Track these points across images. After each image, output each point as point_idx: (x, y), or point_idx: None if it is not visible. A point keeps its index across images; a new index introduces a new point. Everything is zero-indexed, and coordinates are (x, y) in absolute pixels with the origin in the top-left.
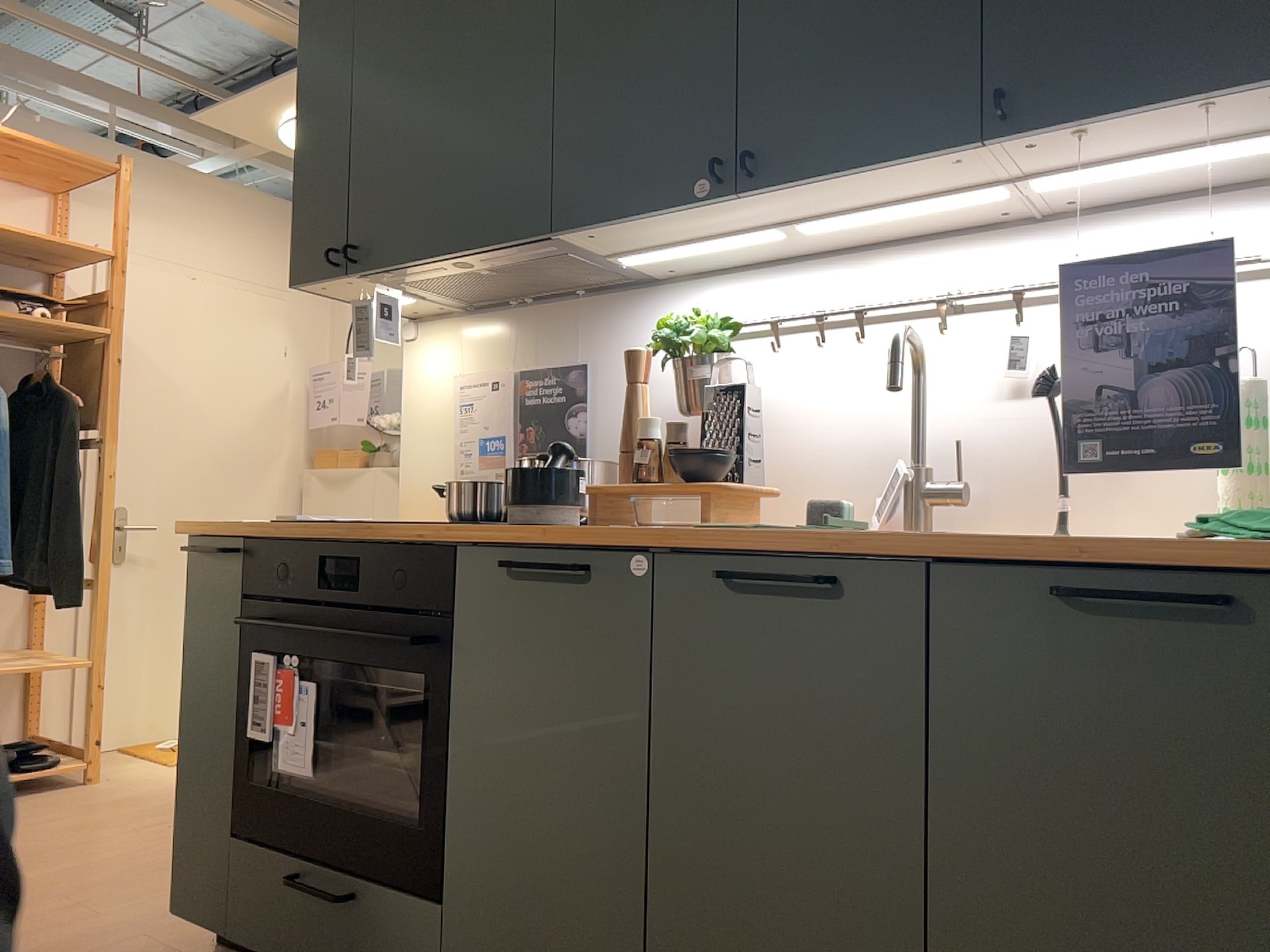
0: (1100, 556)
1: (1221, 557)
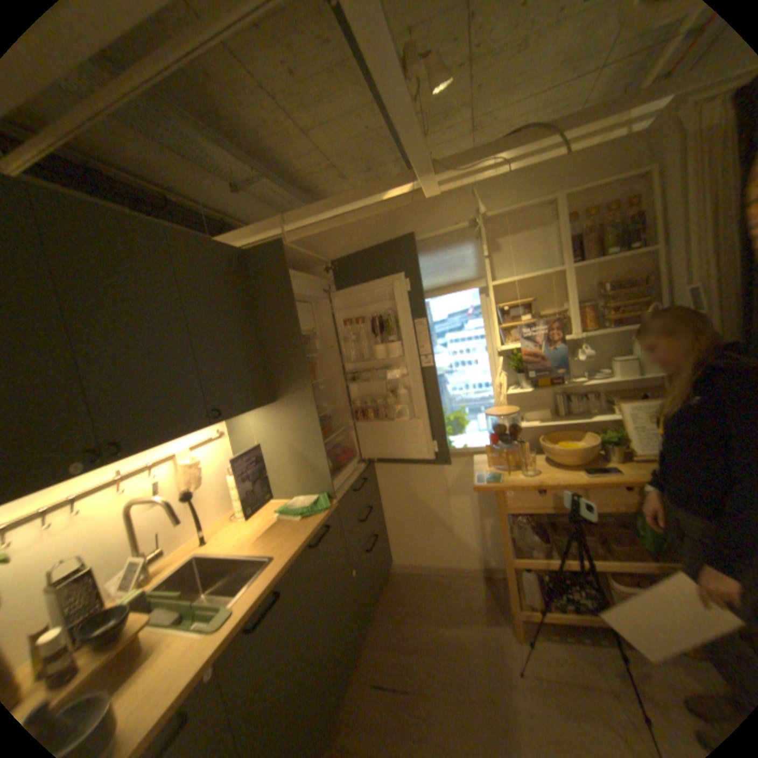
0: (313, 534)
1: (320, 520)
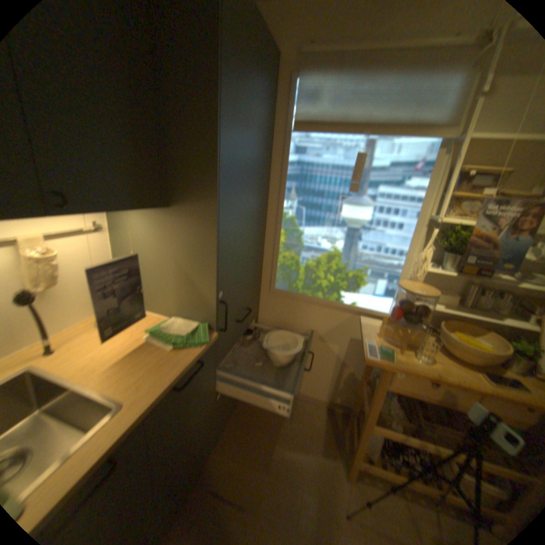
0: (182, 376)
1: (194, 356)
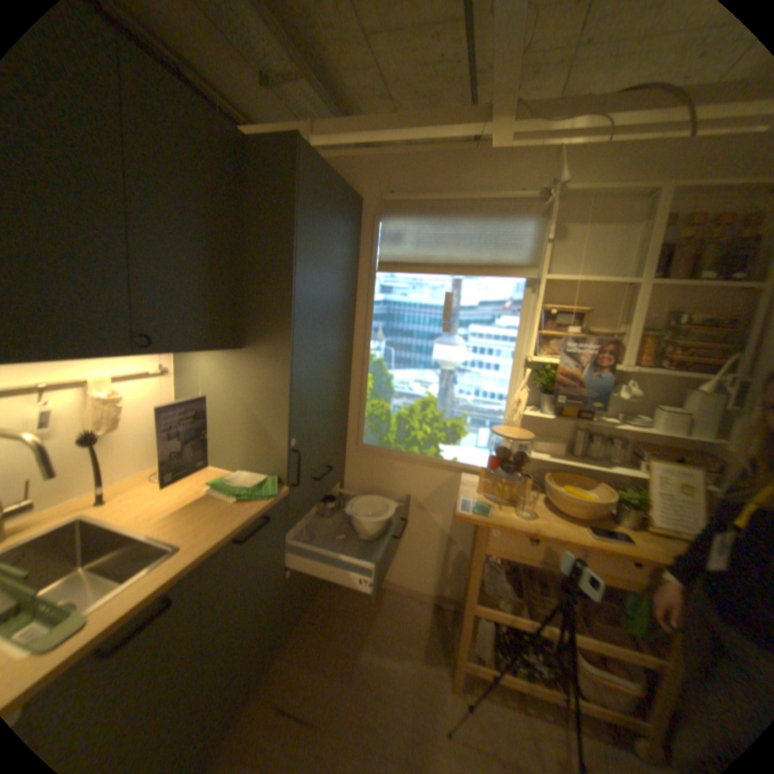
0: (245, 524)
1: (260, 507)
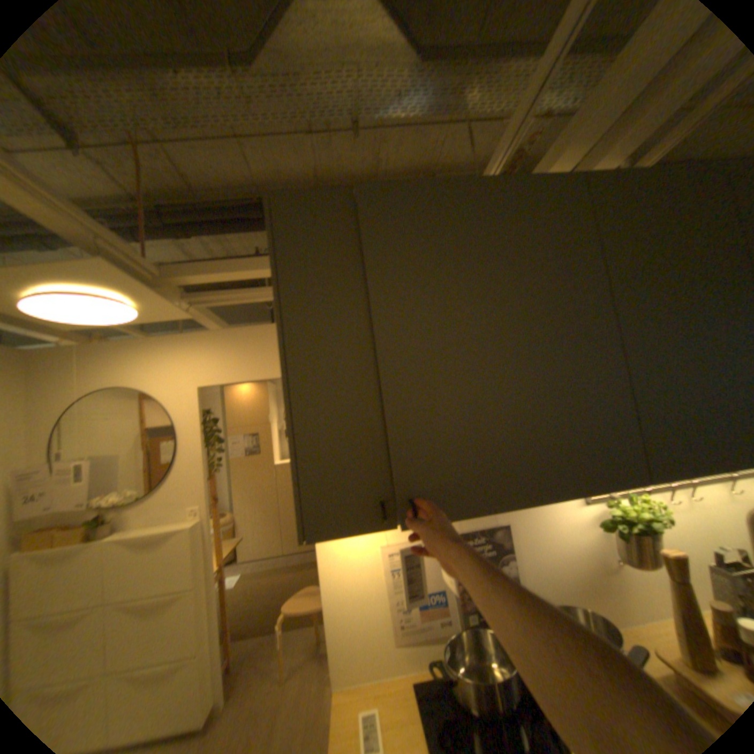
0: None
1: None
